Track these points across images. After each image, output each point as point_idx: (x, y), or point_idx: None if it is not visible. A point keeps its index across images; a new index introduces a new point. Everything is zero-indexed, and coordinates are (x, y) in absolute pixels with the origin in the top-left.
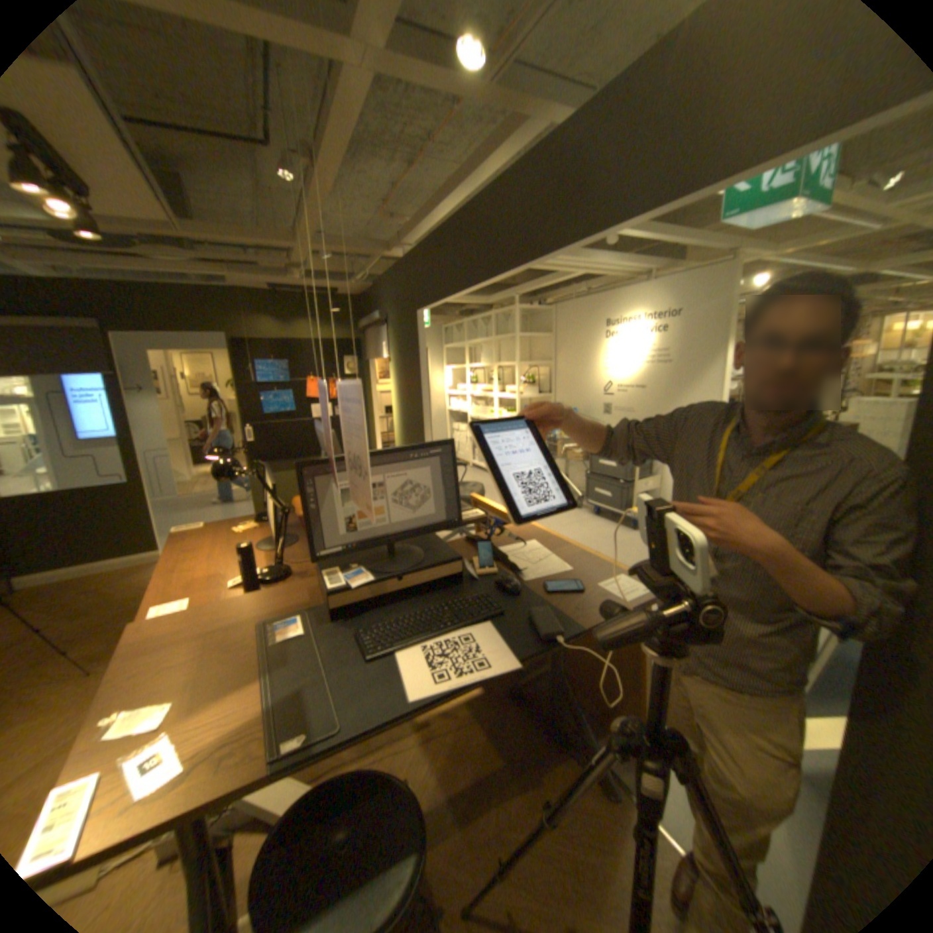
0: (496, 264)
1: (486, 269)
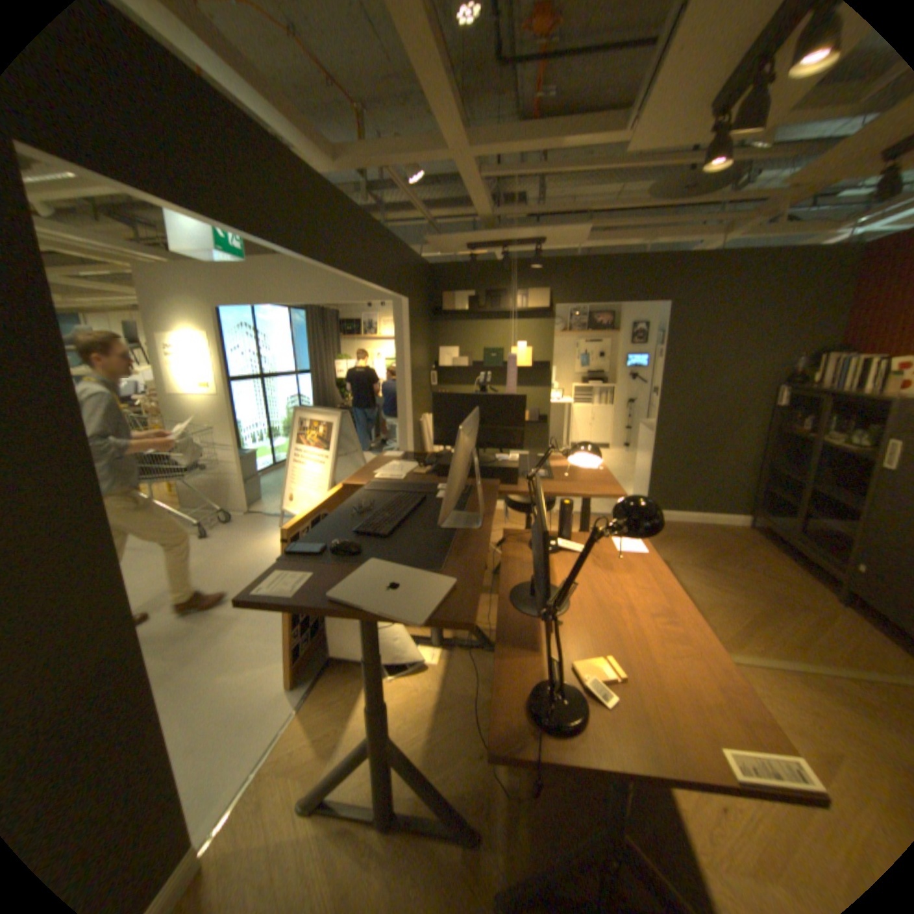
0: (307, 248)
1: (294, 242)
